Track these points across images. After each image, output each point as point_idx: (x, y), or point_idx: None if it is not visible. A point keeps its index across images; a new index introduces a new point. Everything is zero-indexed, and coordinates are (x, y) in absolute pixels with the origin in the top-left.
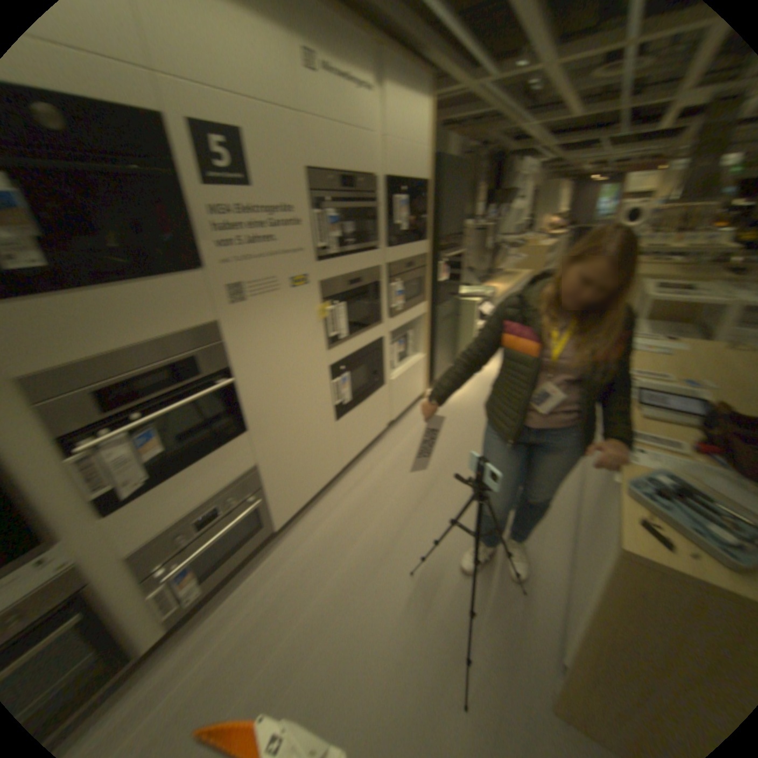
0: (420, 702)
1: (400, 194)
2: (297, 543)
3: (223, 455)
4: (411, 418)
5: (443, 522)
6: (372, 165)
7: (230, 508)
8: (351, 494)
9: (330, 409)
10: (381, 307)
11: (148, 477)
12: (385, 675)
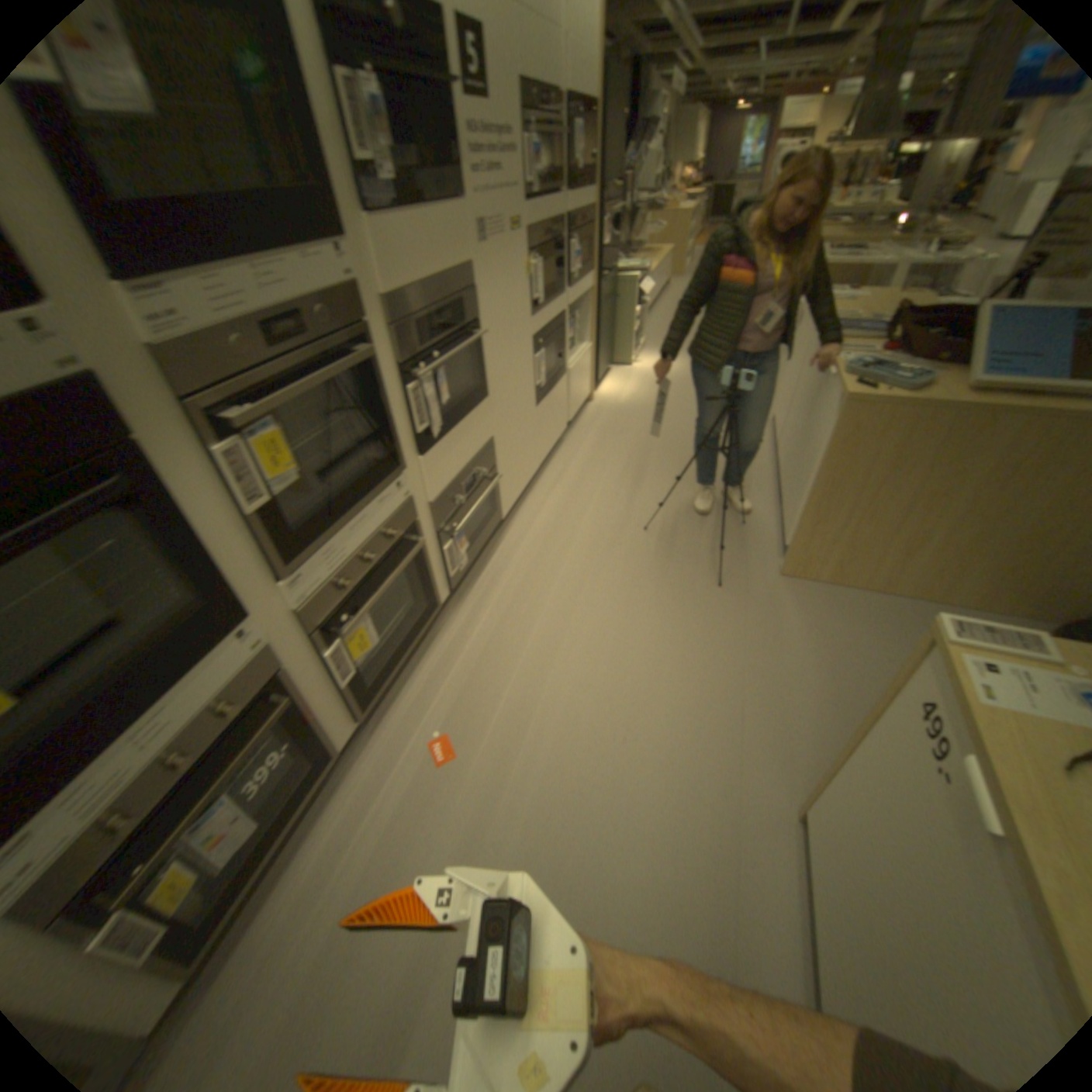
0: (684, 592)
1: (581, 121)
2: (525, 530)
3: (478, 418)
4: (587, 422)
5: (657, 495)
6: (562, 78)
7: (486, 475)
8: (558, 490)
9: (534, 392)
10: (564, 273)
11: (443, 424)
12: (651, 586)
